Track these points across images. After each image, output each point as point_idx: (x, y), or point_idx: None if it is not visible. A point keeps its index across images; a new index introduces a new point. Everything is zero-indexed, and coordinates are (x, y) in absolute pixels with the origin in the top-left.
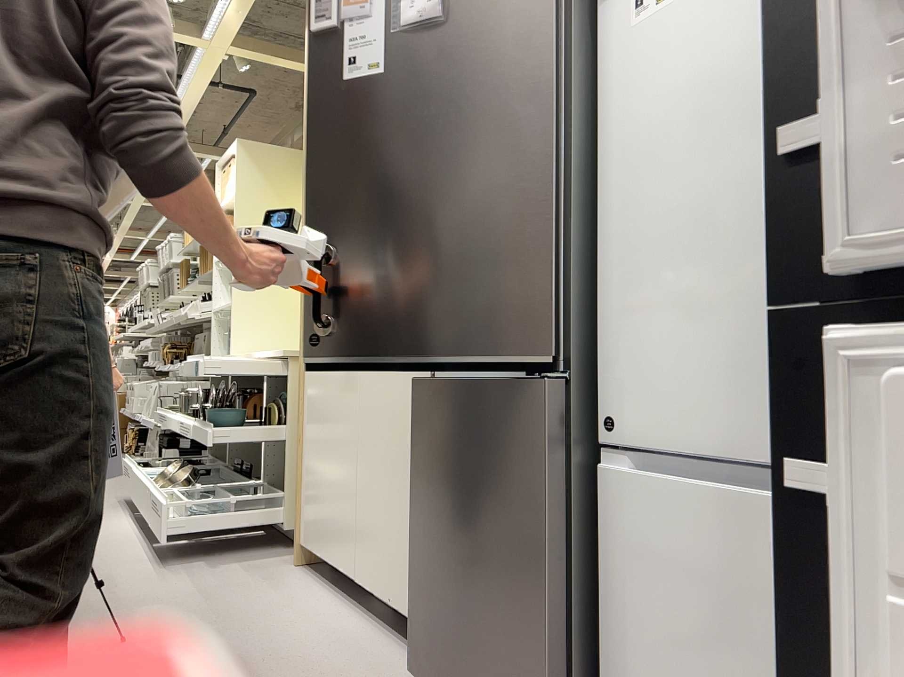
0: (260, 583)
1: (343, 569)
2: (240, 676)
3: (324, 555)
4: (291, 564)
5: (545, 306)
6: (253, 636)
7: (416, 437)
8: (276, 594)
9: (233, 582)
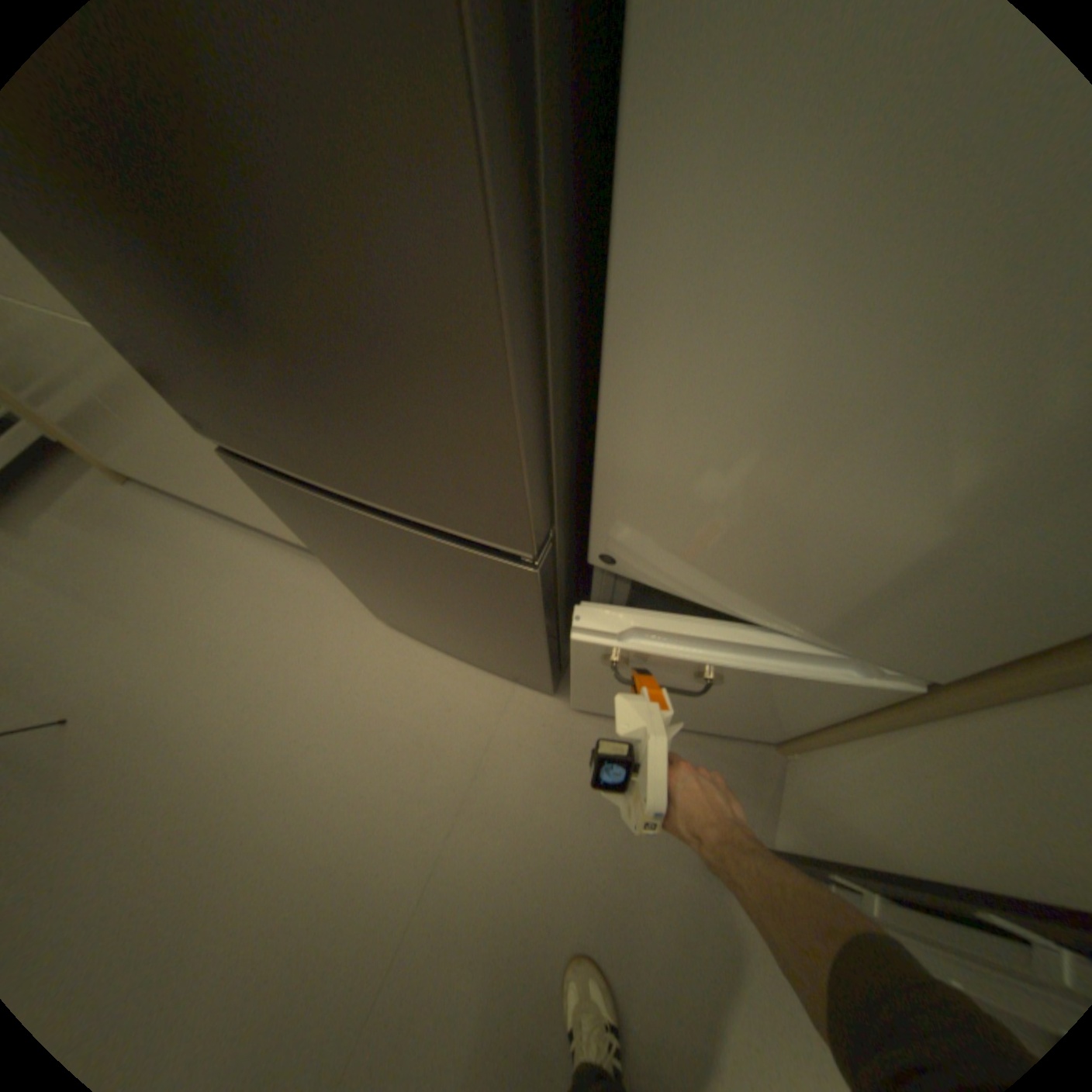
0: (110, 536)
1: (203, 504)
2: (229, 690)
3: (160, 487)
4: (111, 481)
5: (515, 502)
6: (186, 627)
7: (275, 506)
8: (146, 547)
9: (76, 550)
